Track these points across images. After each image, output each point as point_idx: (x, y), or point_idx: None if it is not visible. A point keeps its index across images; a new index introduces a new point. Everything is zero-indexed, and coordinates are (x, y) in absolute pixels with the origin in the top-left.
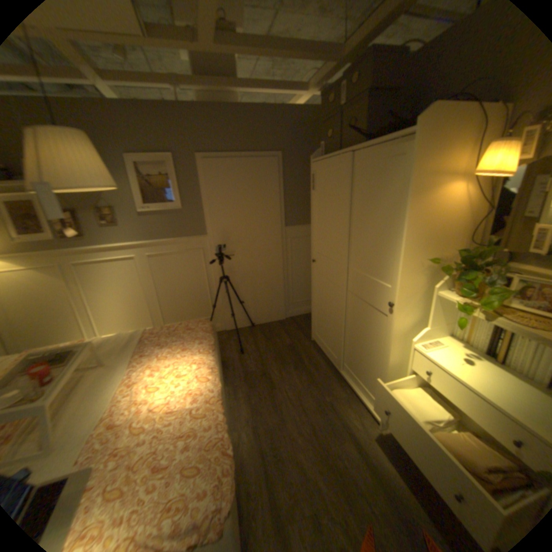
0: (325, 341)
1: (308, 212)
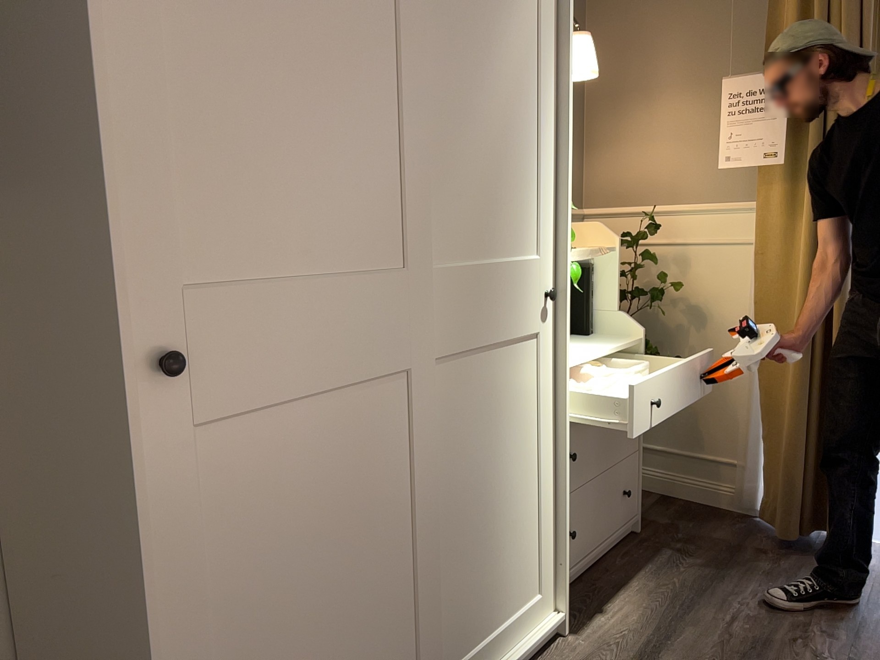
0: None
1: None
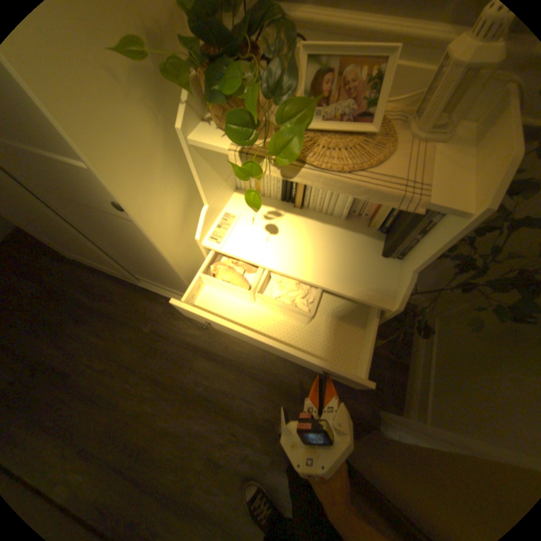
0: (87, 260)
1: None
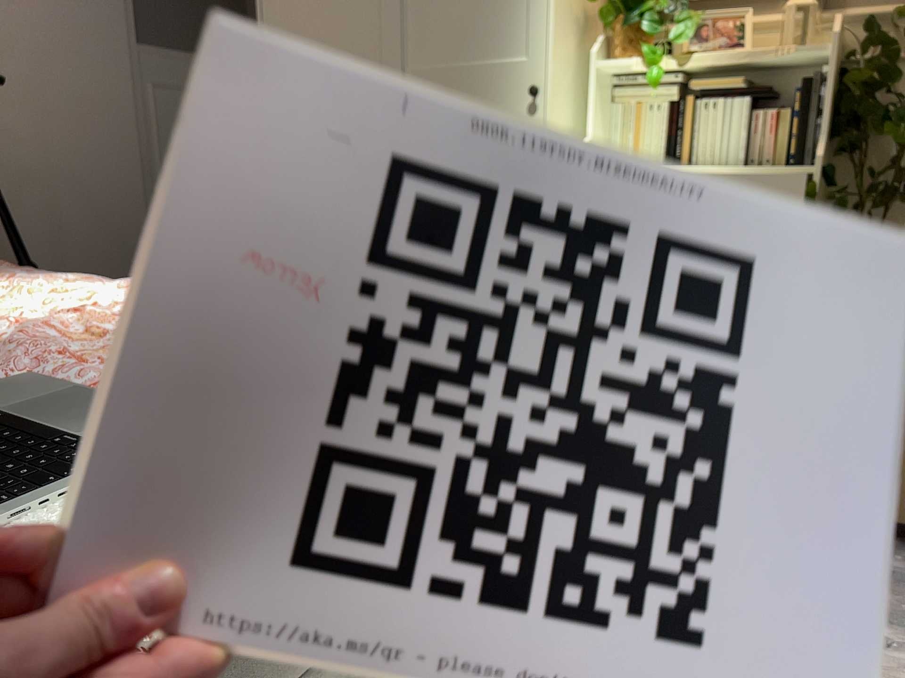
0: None
1: (198, 19)
